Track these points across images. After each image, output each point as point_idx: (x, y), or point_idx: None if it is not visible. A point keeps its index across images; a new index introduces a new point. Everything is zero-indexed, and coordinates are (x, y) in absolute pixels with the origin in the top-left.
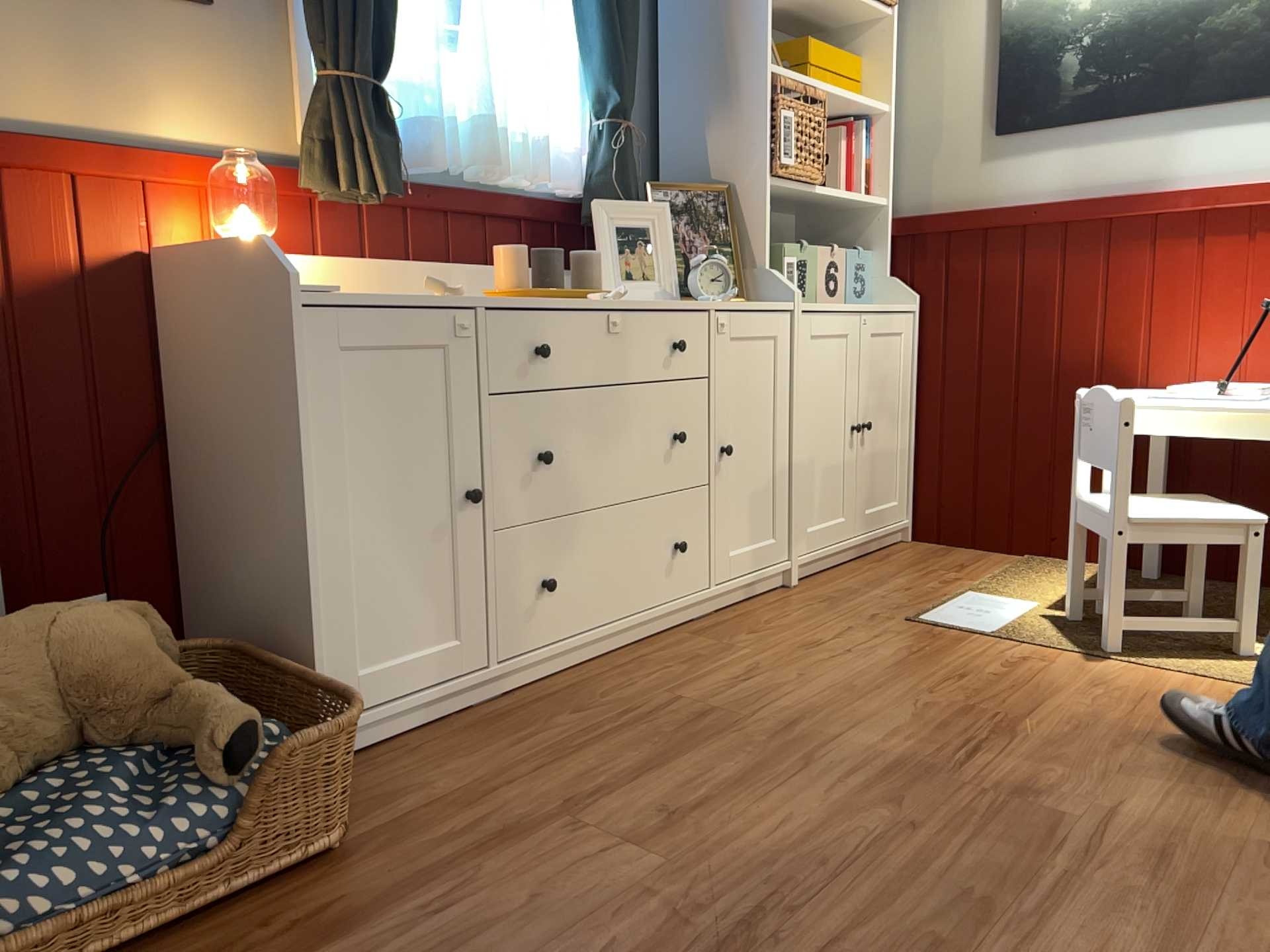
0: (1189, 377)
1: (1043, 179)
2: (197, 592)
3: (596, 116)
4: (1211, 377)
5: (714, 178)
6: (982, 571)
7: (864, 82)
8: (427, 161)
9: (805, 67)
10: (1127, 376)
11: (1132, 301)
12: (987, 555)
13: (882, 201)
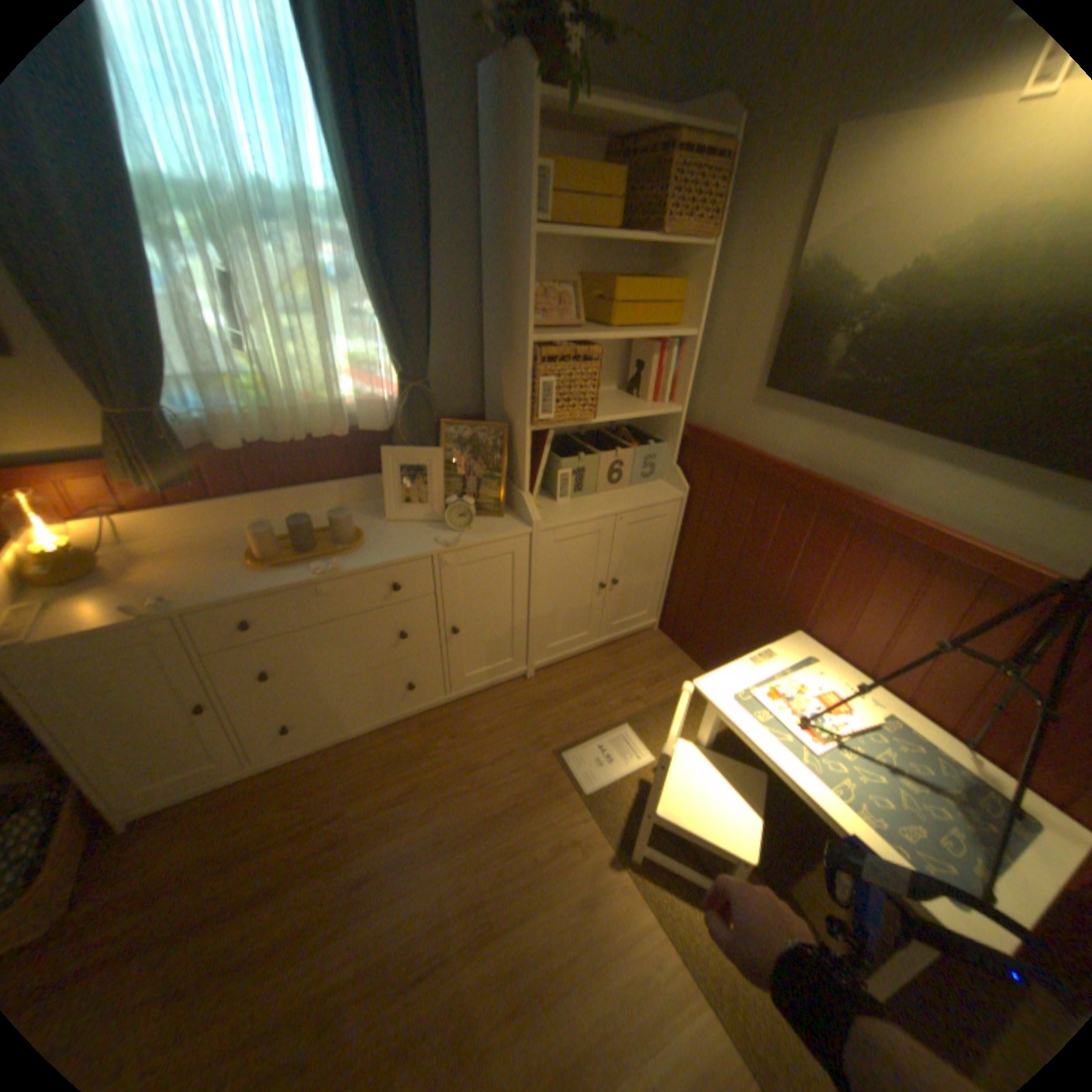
0: (843, 646)
1: (793, 439)
2: None
3: (396, 371)
4: (858, 656)
5: (505, 409)
6: (663, 692)
7: (686, 300)
8: (222, 442)
9: (612, 302)
10: (801, 618)
11: (822, 570)
12: (688, 667)
13: (676, 409)
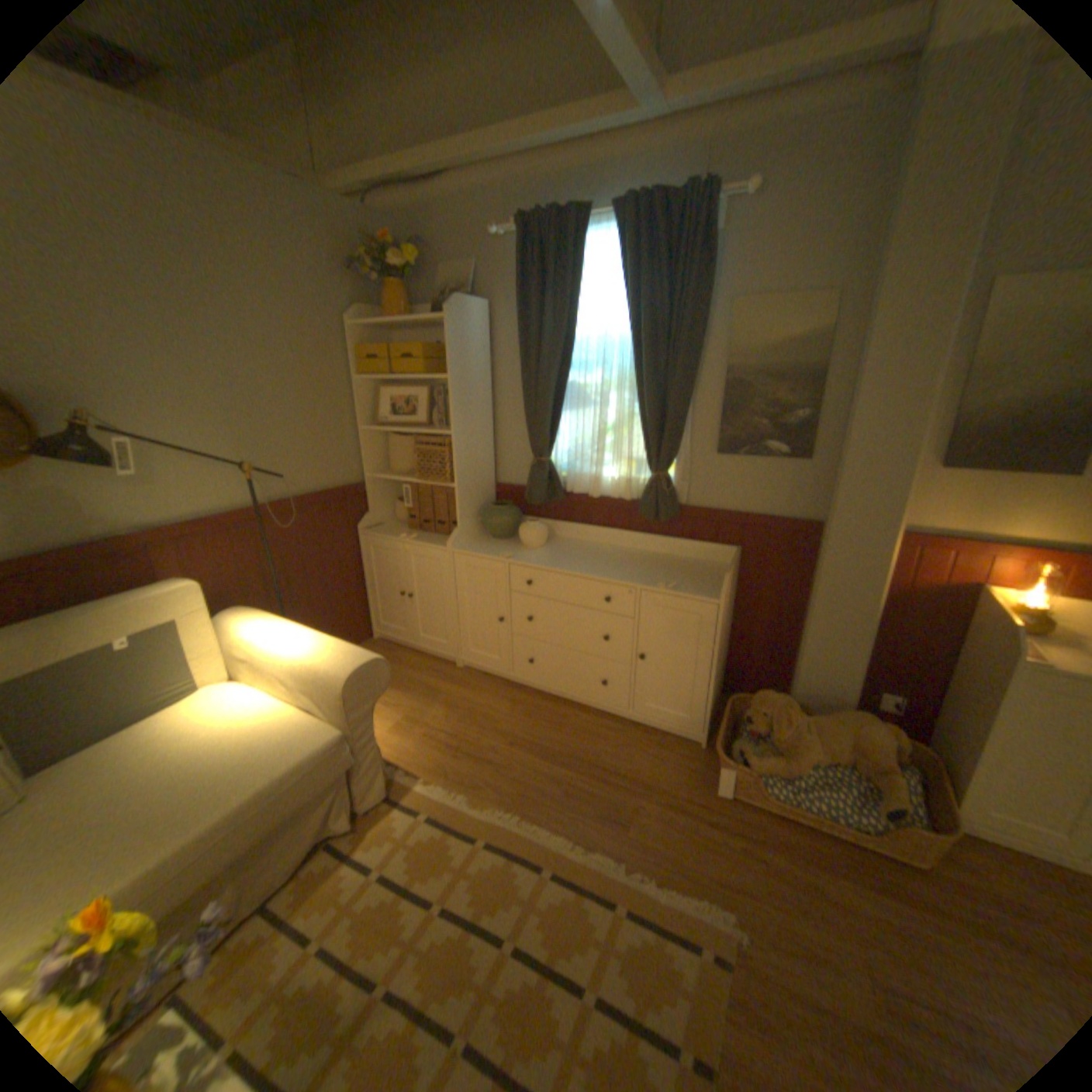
0: None
1: None
2: (944, 721)
3: None
4: None
5: None
6: None
7: None
8: None
9: None
10: None
11: None
12: None
13: None
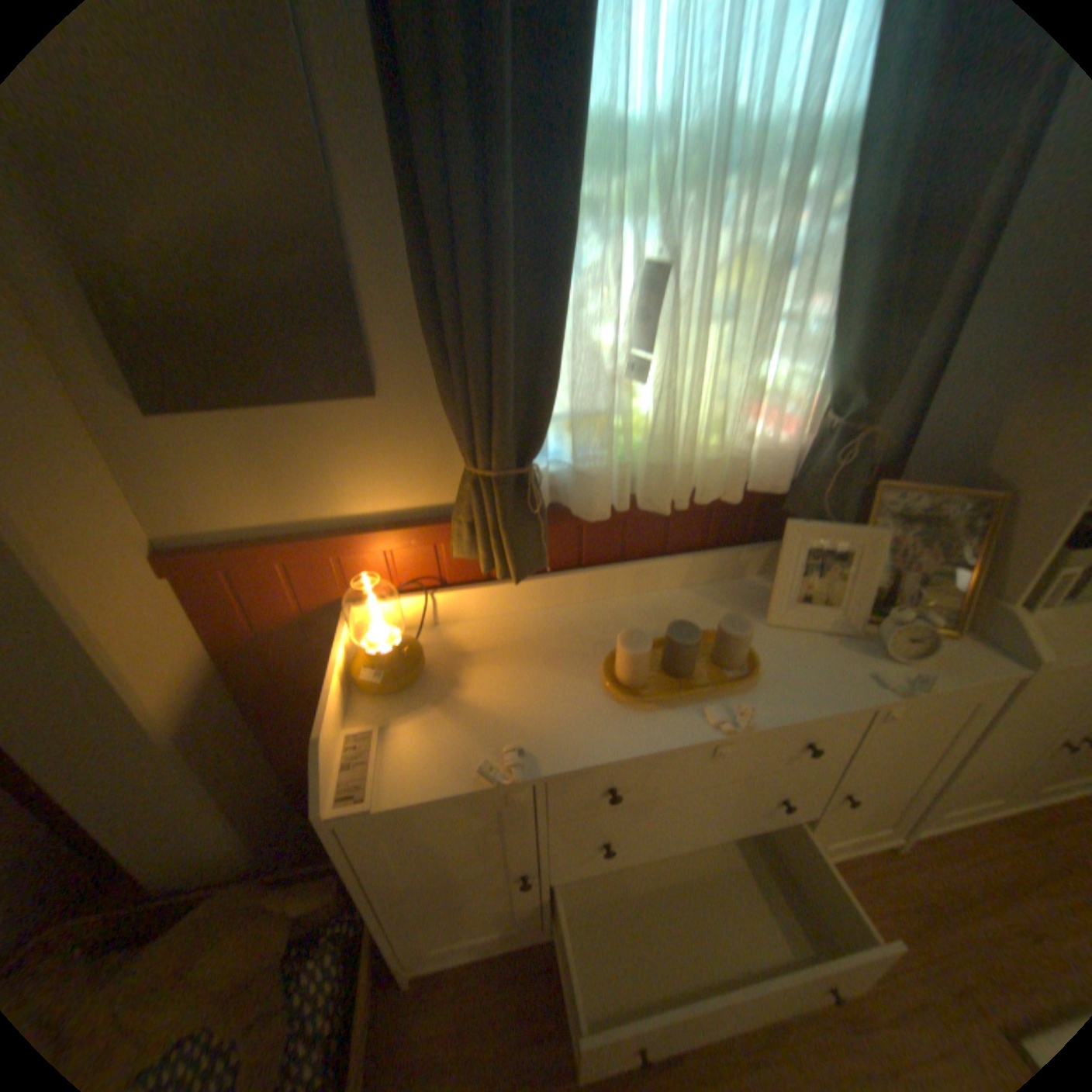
0: None
1: None
2: None
3: (837, 404)
4: None
5: (996, 466)
6: None
7: None
8: (588, 510)
9: None
10: None
11: None
12: None
13: None
